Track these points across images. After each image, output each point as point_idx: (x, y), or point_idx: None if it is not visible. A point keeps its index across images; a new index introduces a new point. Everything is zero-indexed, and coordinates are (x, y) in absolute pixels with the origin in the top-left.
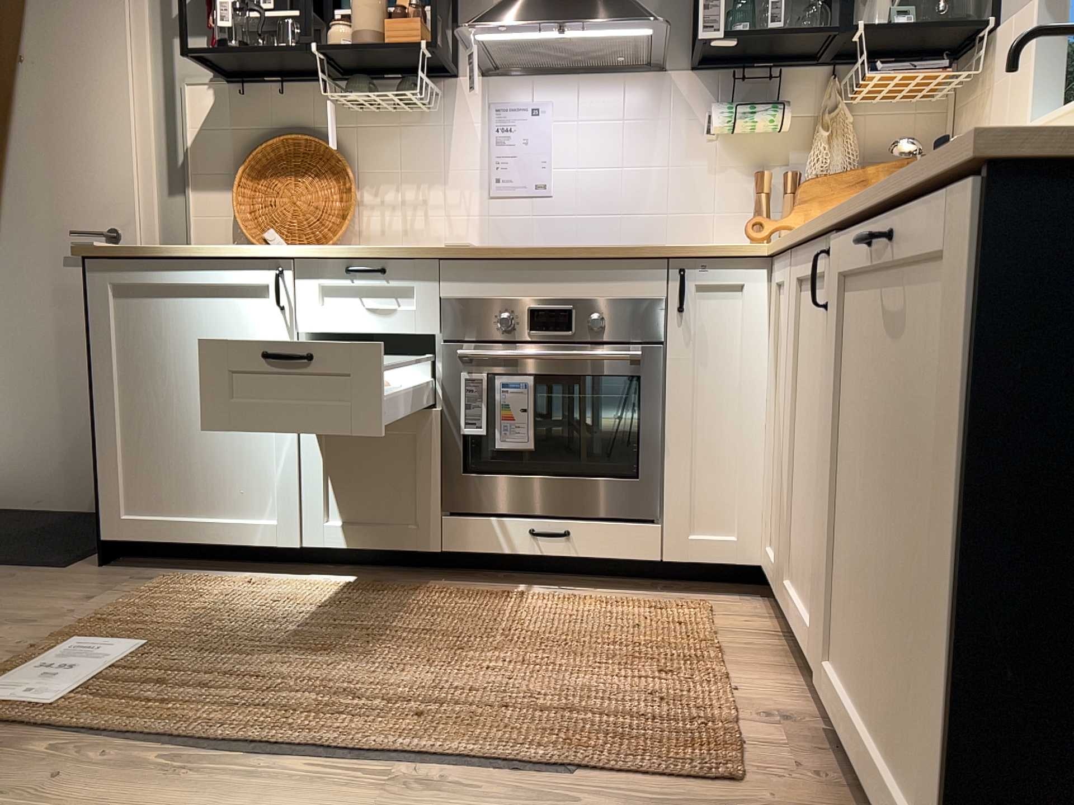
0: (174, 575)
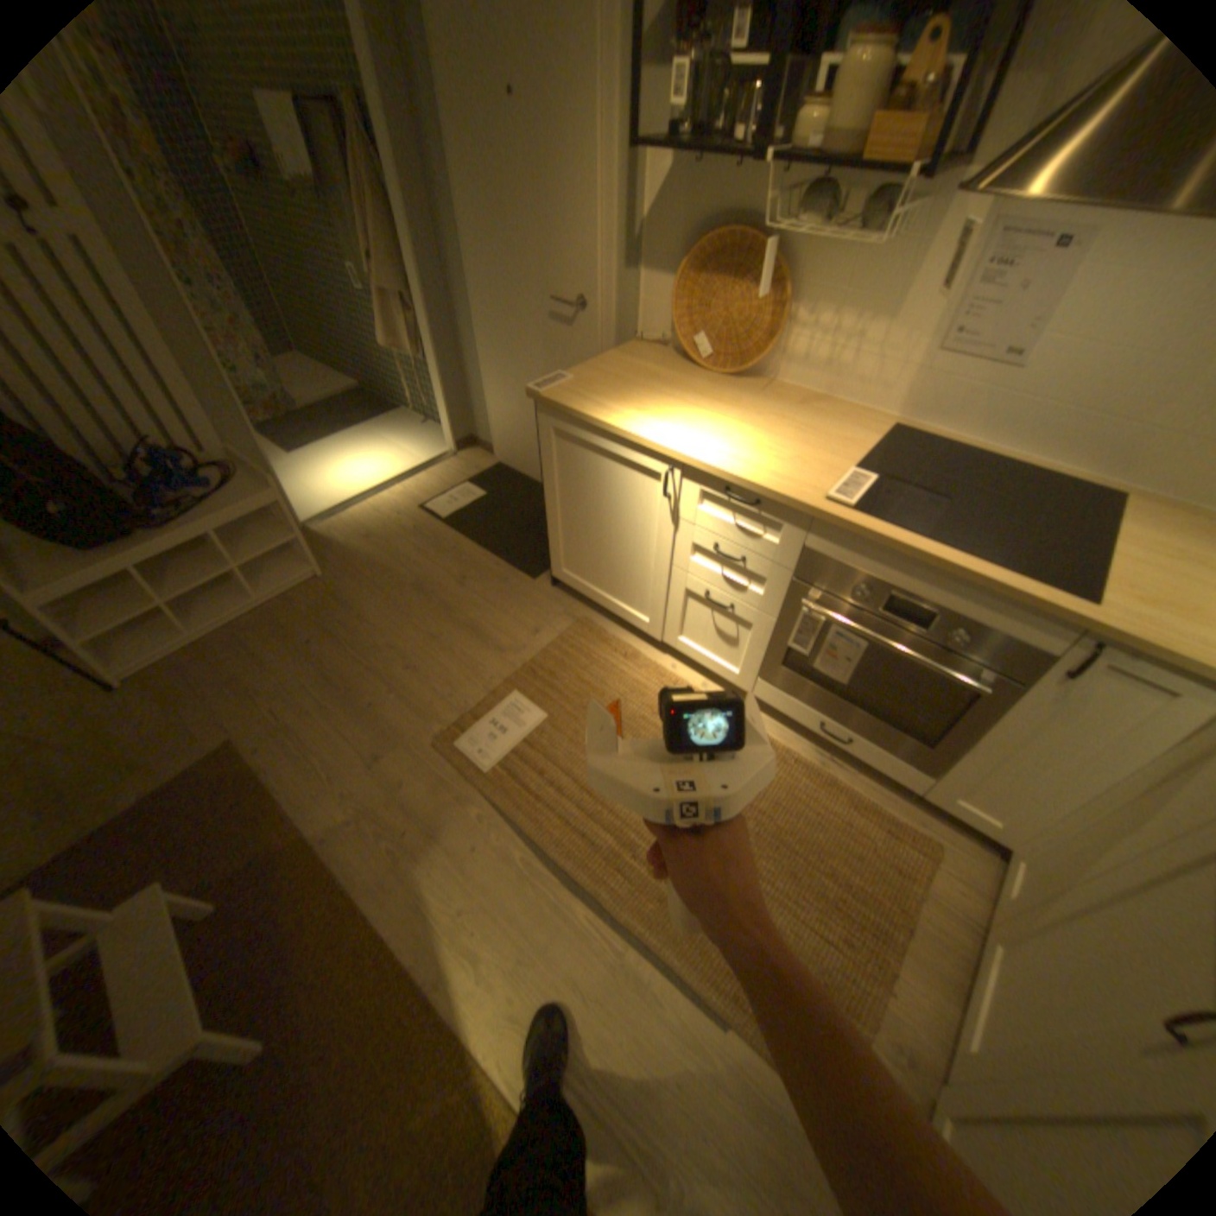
0: (587, 619)
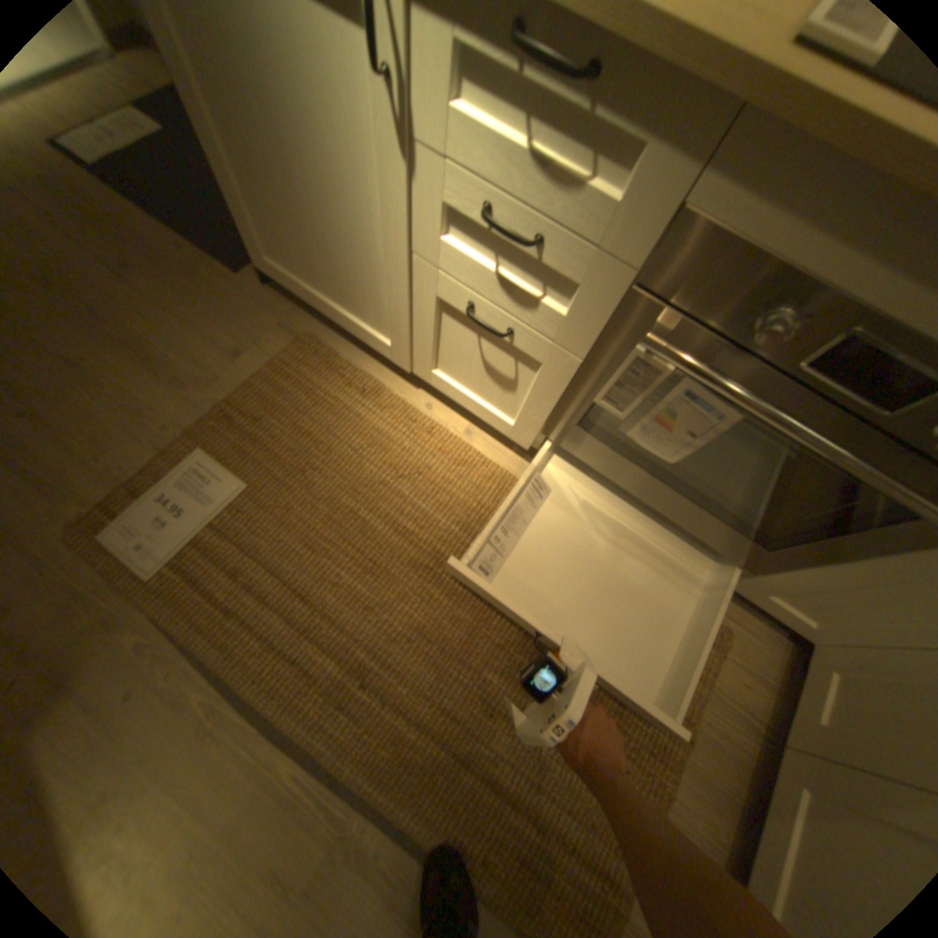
0: (313, 335)
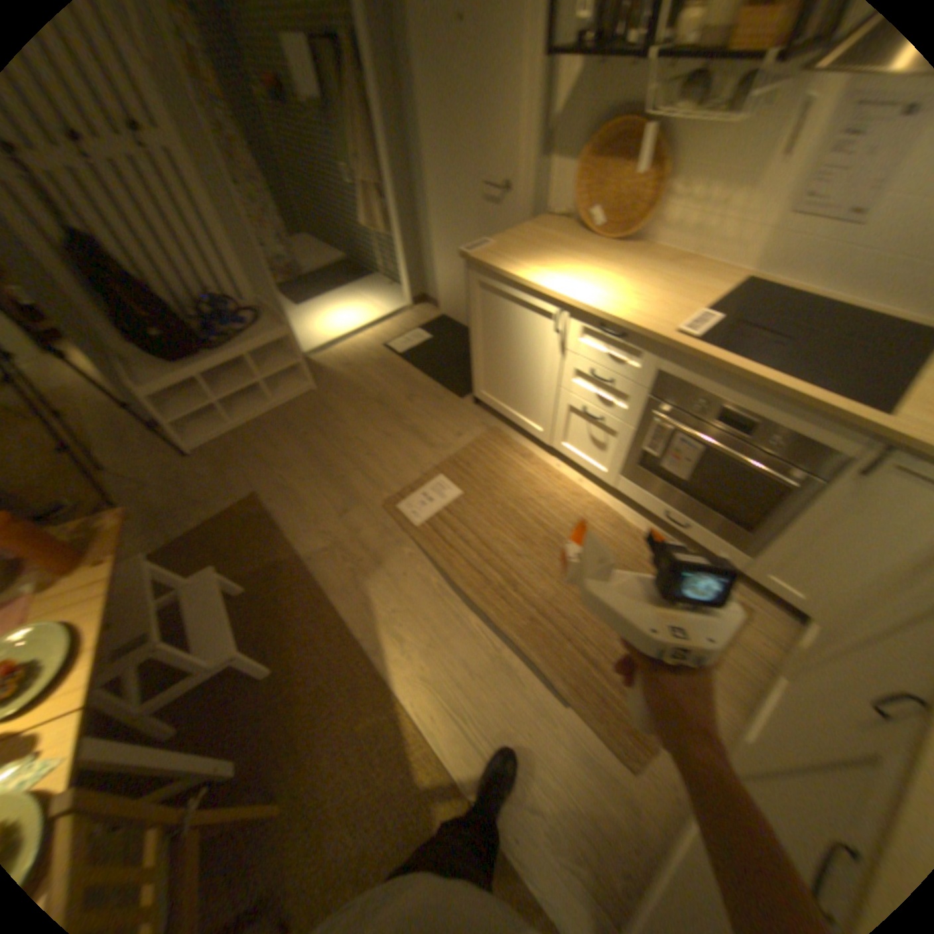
0: (498, 429)
